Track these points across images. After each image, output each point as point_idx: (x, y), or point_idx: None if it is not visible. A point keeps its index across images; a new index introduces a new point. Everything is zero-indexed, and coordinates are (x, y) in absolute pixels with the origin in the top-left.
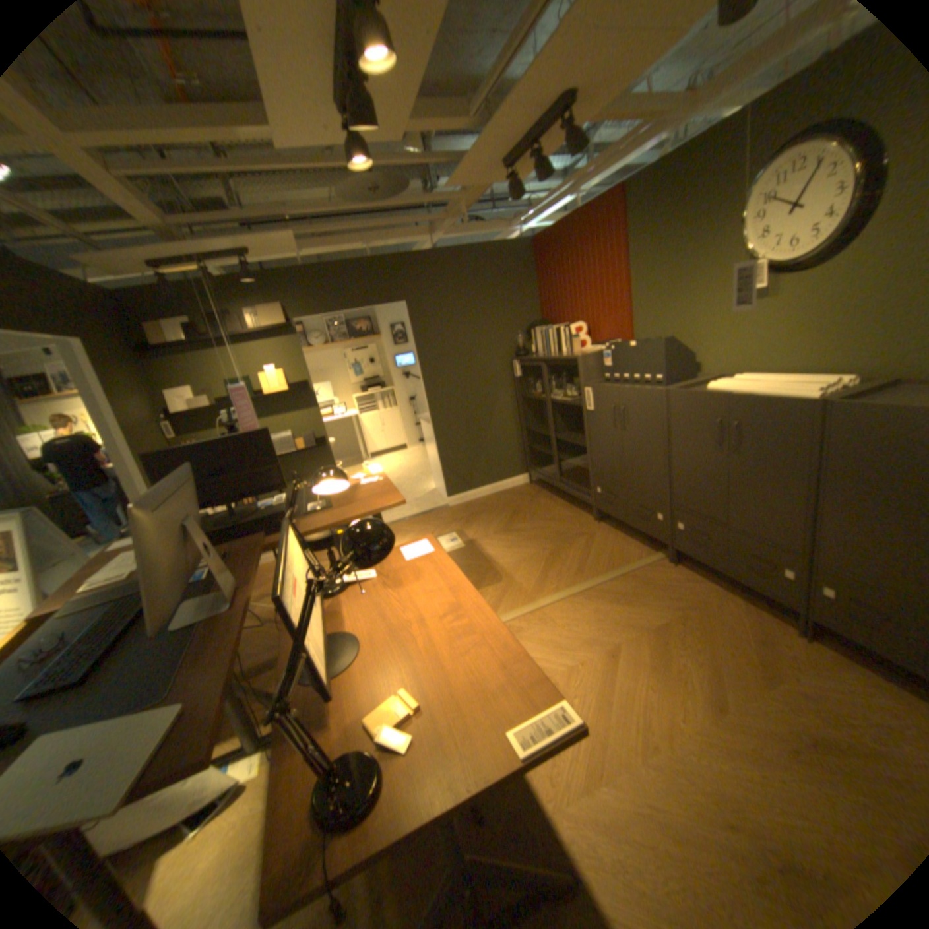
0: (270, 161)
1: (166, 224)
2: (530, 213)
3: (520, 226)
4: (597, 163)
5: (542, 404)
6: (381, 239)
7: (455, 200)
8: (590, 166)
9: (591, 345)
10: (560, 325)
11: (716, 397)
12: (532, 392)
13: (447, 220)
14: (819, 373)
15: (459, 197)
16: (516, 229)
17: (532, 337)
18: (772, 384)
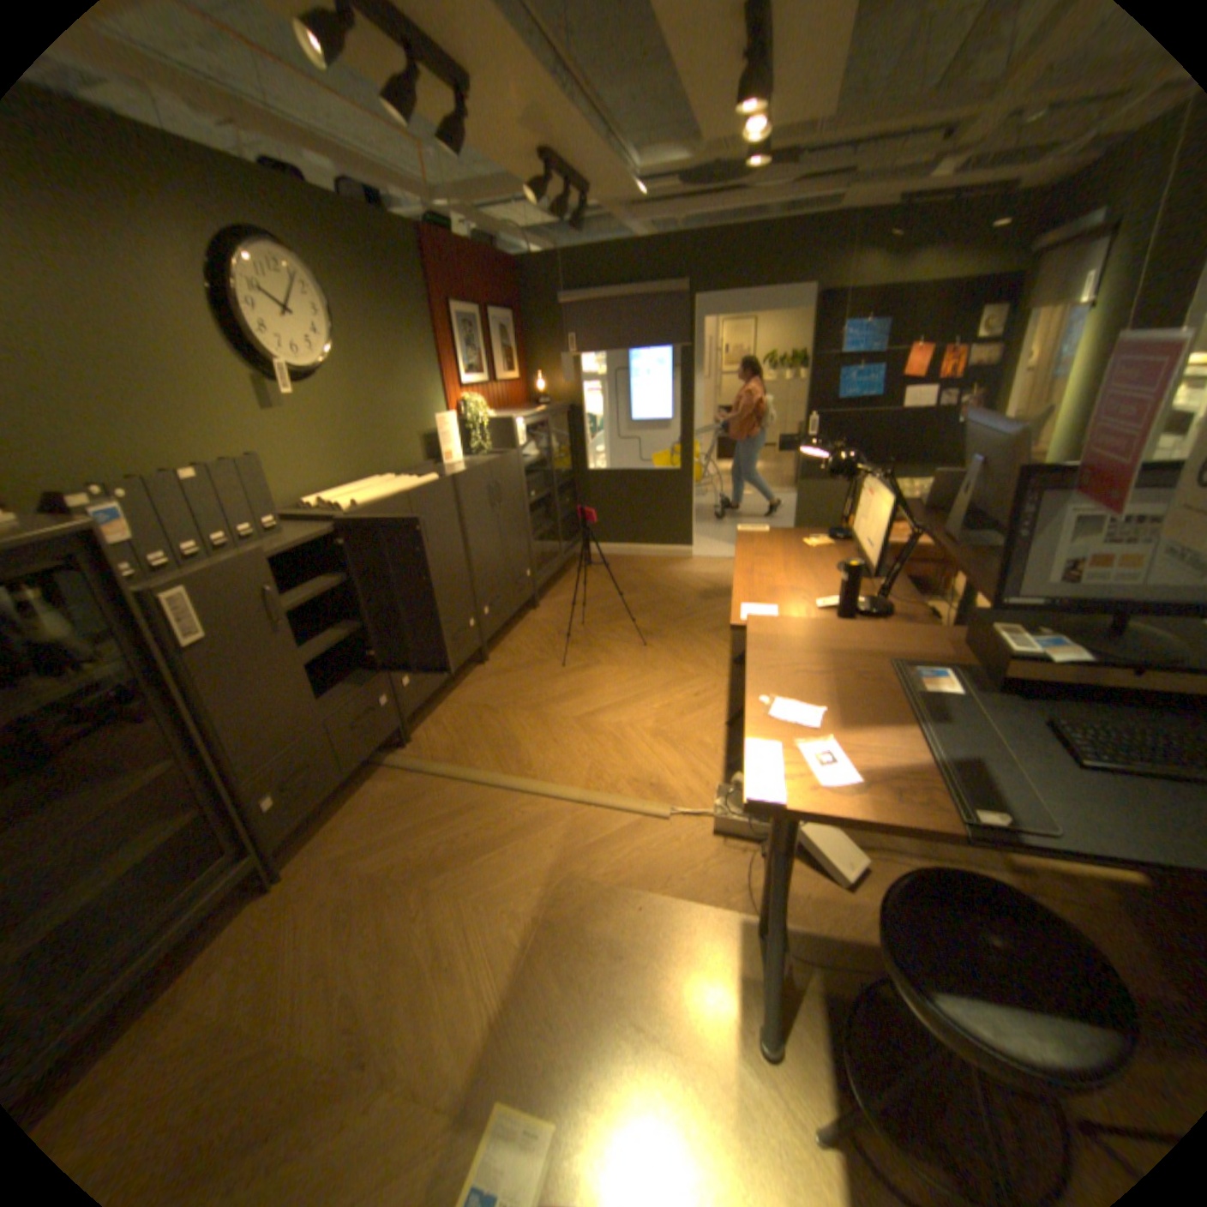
0: None
1: None
2: None
3: None
4: None
5: None
6: None
7: None
8: None
9: None
10: None
11: (399, 499)
12: None
13: None
14: (342, 486)
15: None
16: None
17: None
18: (380, 487)
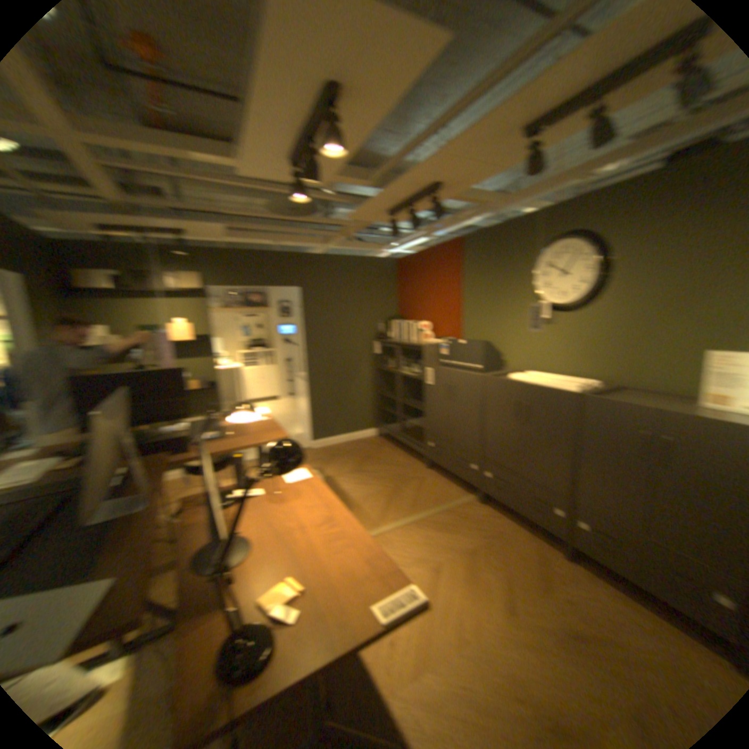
0: (228, 180)
1: (129, 203)
2: (400, 244)
3: (391, 250)
4: (448, 222)
5: (395, 376)
6: (291, 242)
7: (351, 226)
8: (443, 223)
9: (434, 339)
10: (413, 322)
11: (517, 384)
12: (389, 367)
13: (342, 238)
14: (579, 377)
15: (354, 225)
16: (388, 251)
17: (392, 327)
18: (551, 380)
